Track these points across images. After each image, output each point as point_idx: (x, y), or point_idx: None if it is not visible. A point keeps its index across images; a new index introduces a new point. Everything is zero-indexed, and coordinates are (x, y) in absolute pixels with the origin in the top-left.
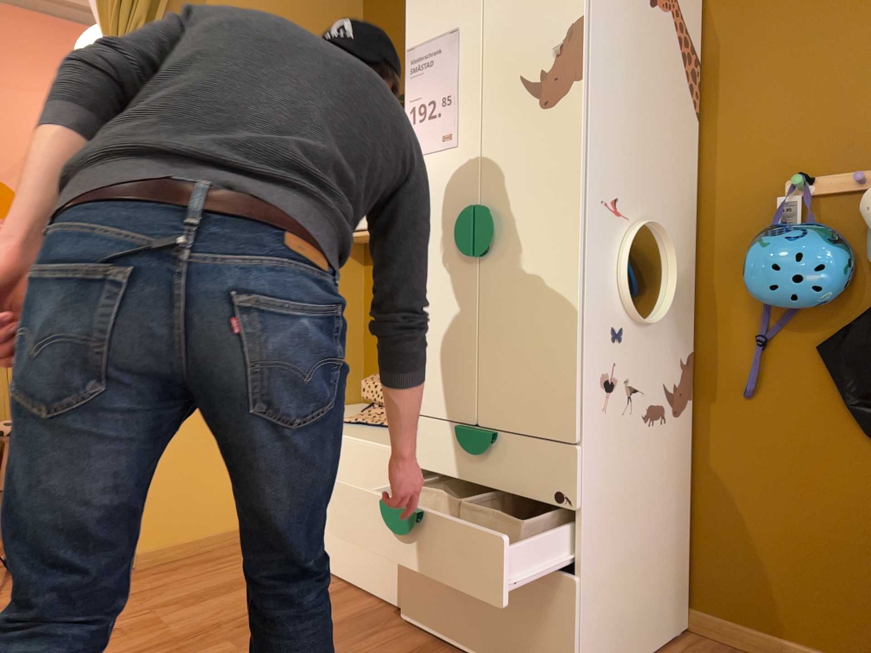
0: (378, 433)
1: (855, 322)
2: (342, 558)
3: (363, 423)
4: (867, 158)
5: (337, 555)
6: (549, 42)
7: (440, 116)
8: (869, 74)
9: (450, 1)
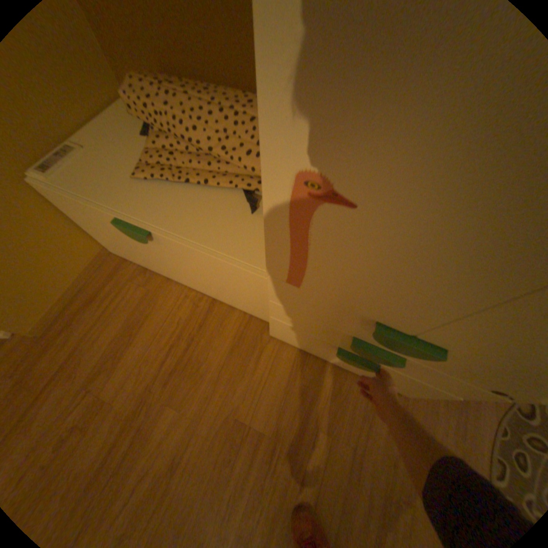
0: (196, 205)
1: None
2: (202, 288)
3: (165, 178)
4: None
5: (196, 285)
6: None
7: None
8: None
9: None
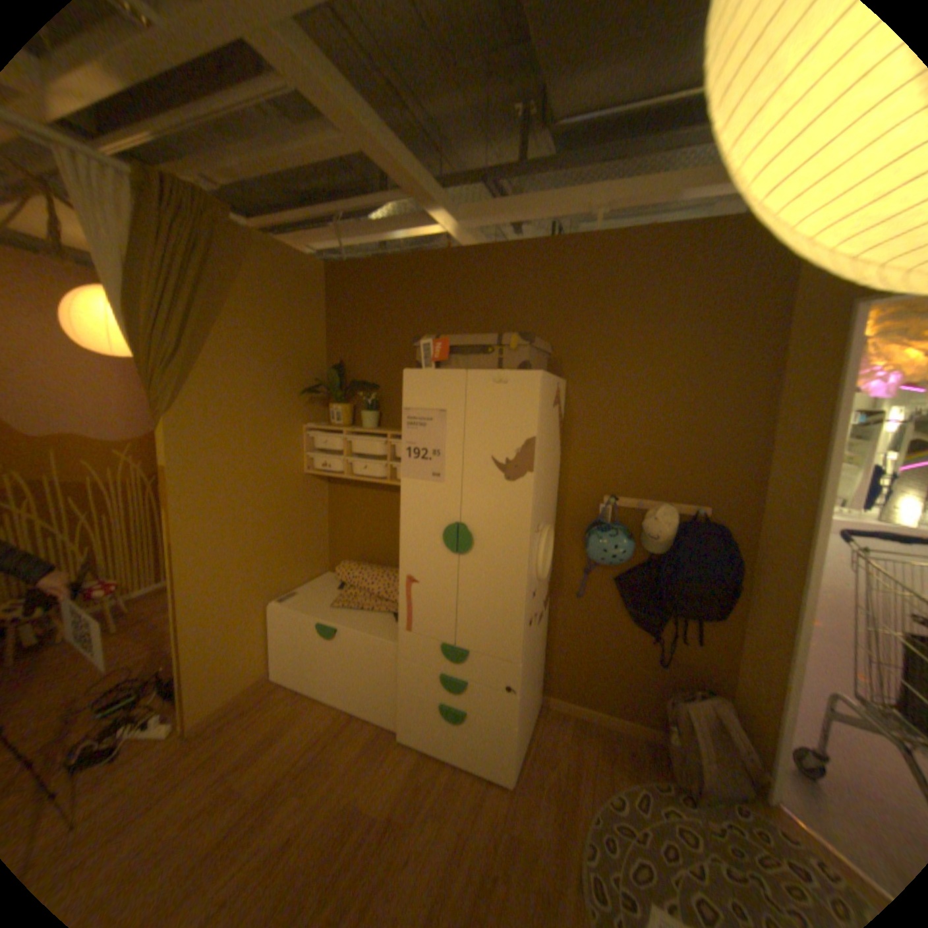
0: (364, 620)
1: (632, 571)
2: (346, 701)
3: (349, 608)
4: (643, 493)
5: (341, 699)
6: (511, 444)
7: (430, 461)
8: (647, 452)
9: (439, 390)
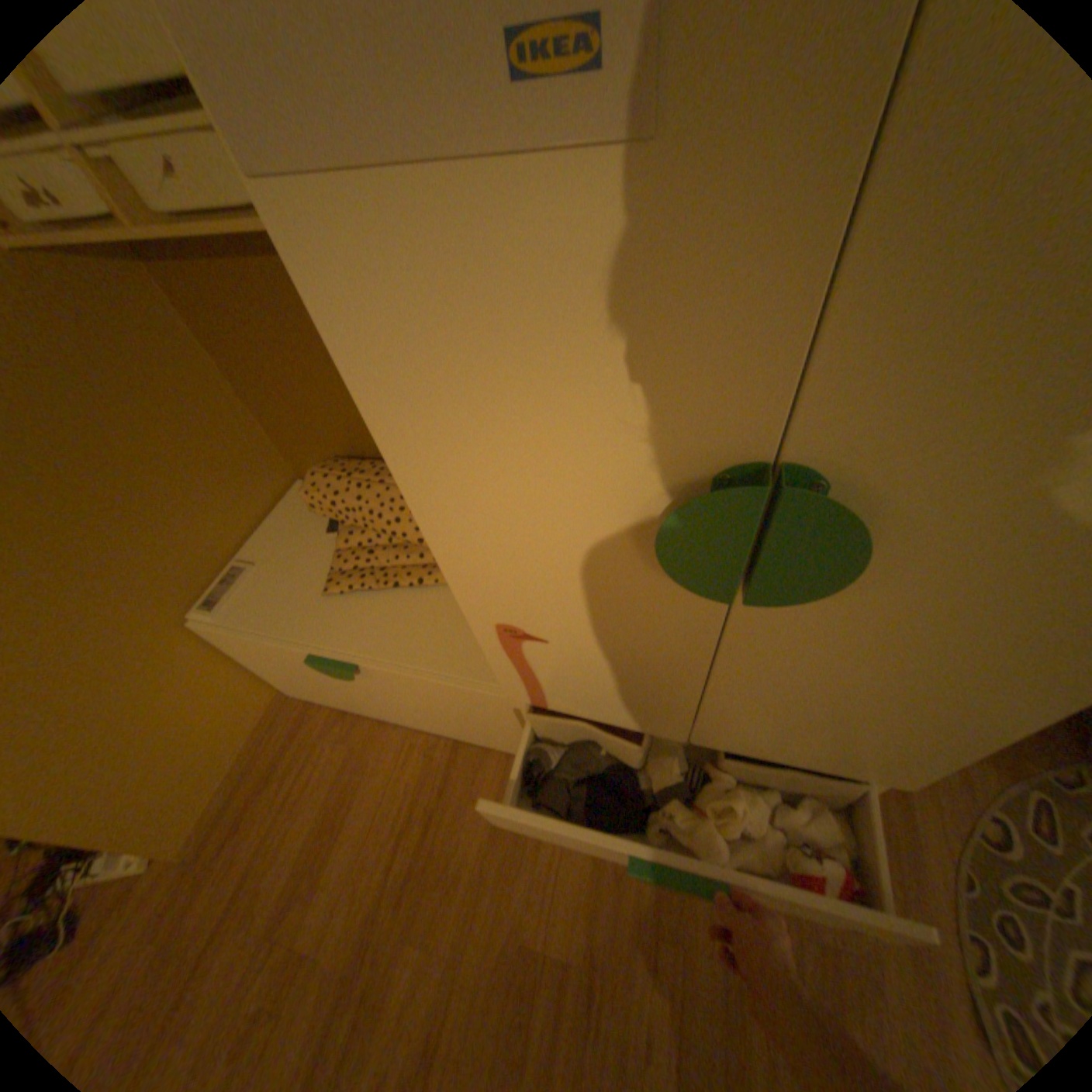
0: (411, 617)
1: None
2: (434, 727)
3: (367, 587)
4: None
5: (424, 725)
6: None
7: None
8: None
9: None
